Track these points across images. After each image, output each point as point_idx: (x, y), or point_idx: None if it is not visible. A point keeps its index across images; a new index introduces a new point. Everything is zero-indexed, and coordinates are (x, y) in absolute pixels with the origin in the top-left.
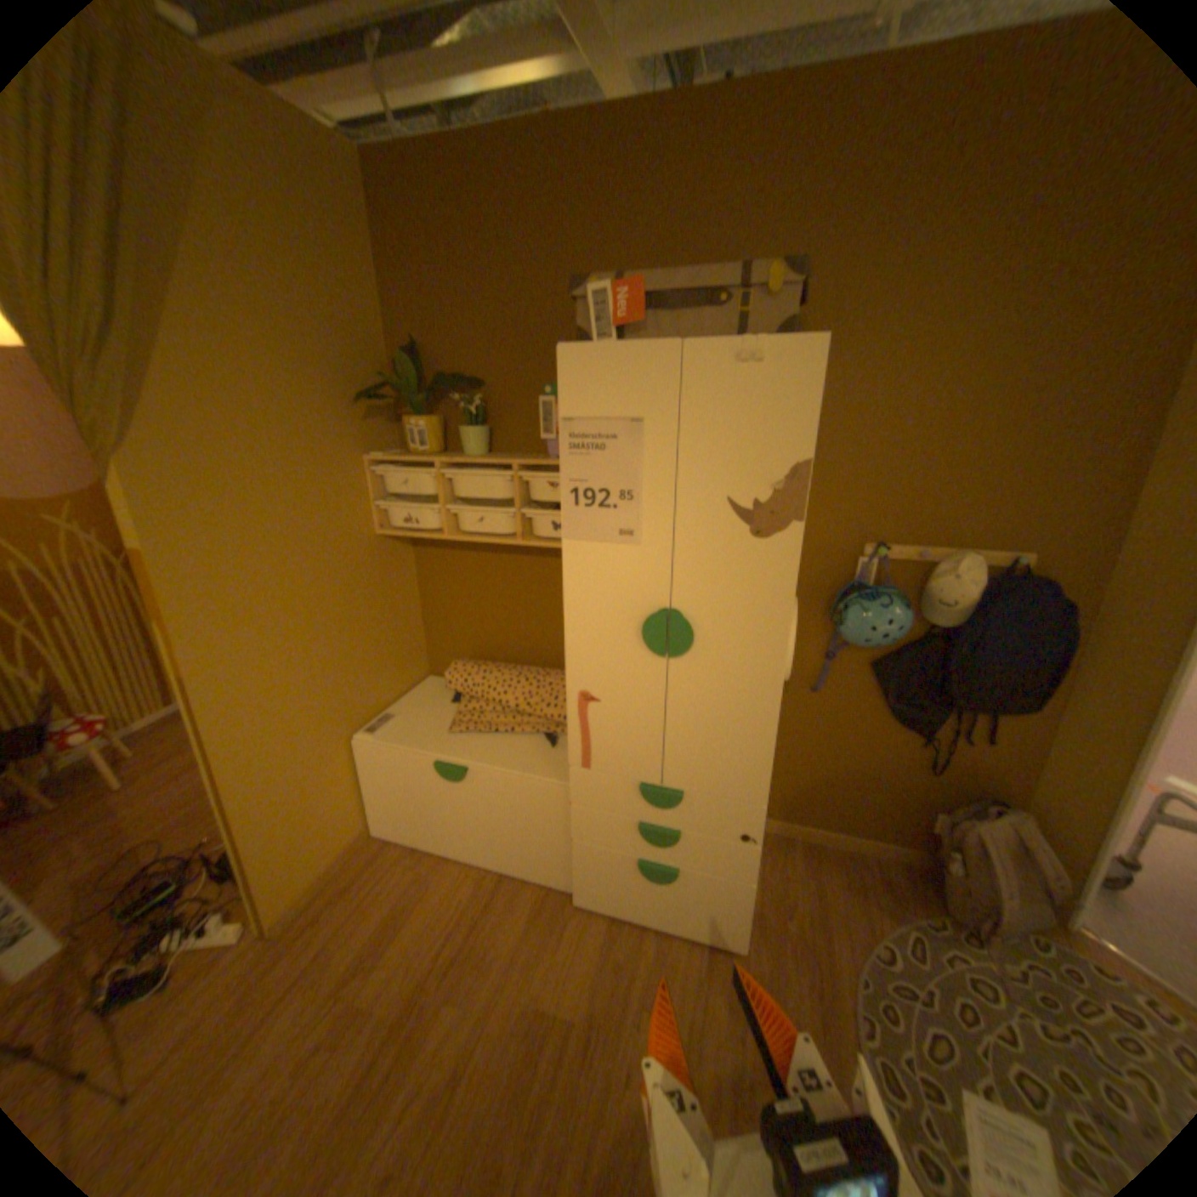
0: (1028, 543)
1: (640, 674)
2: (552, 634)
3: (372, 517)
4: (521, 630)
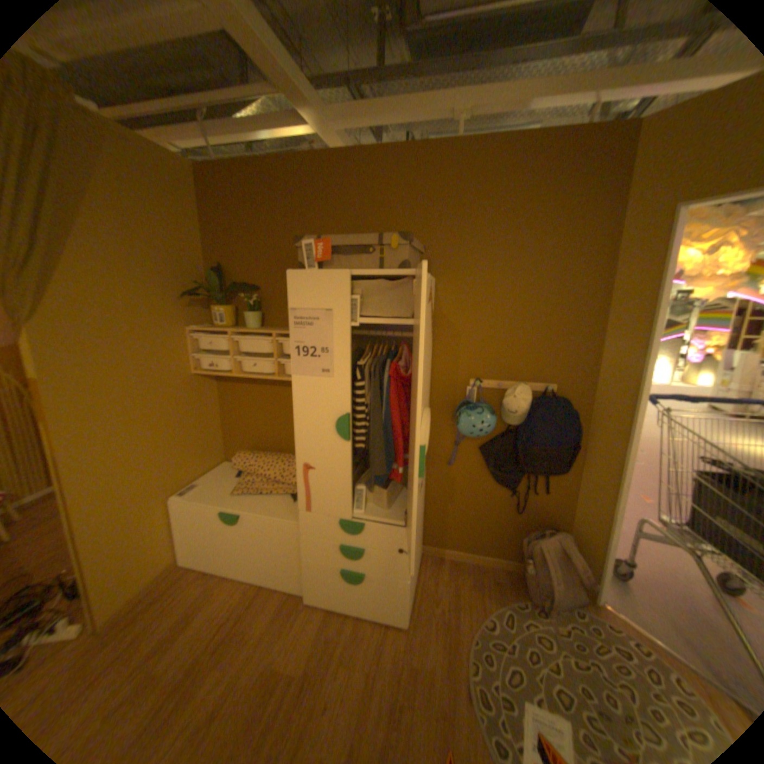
0: (552, 379)
1: (336, 452)
2: None
3: (189, 364)
4: (280, 432)
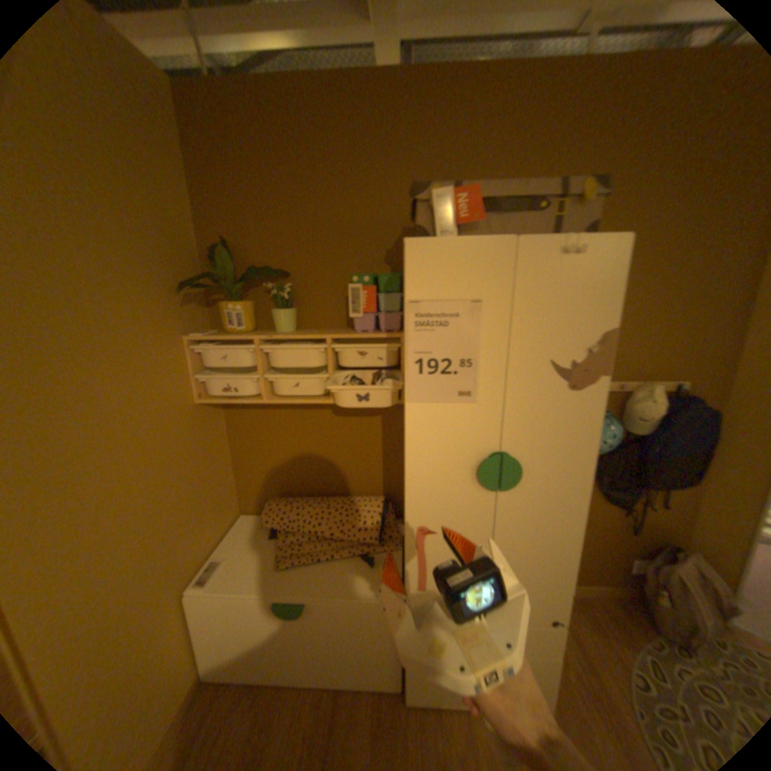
0: (684, 374)
1: (473, 507)
2: (350, 468)
3: (192, 388)
4: (324, 468)
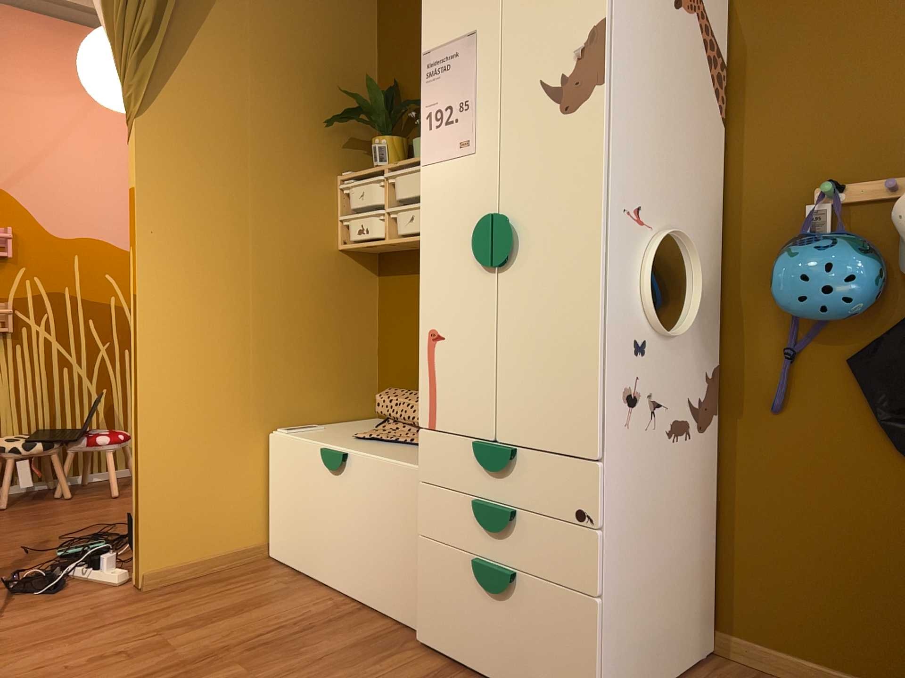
0: None
1: (476, 295)
2: None
3: (336, 231)
4: None
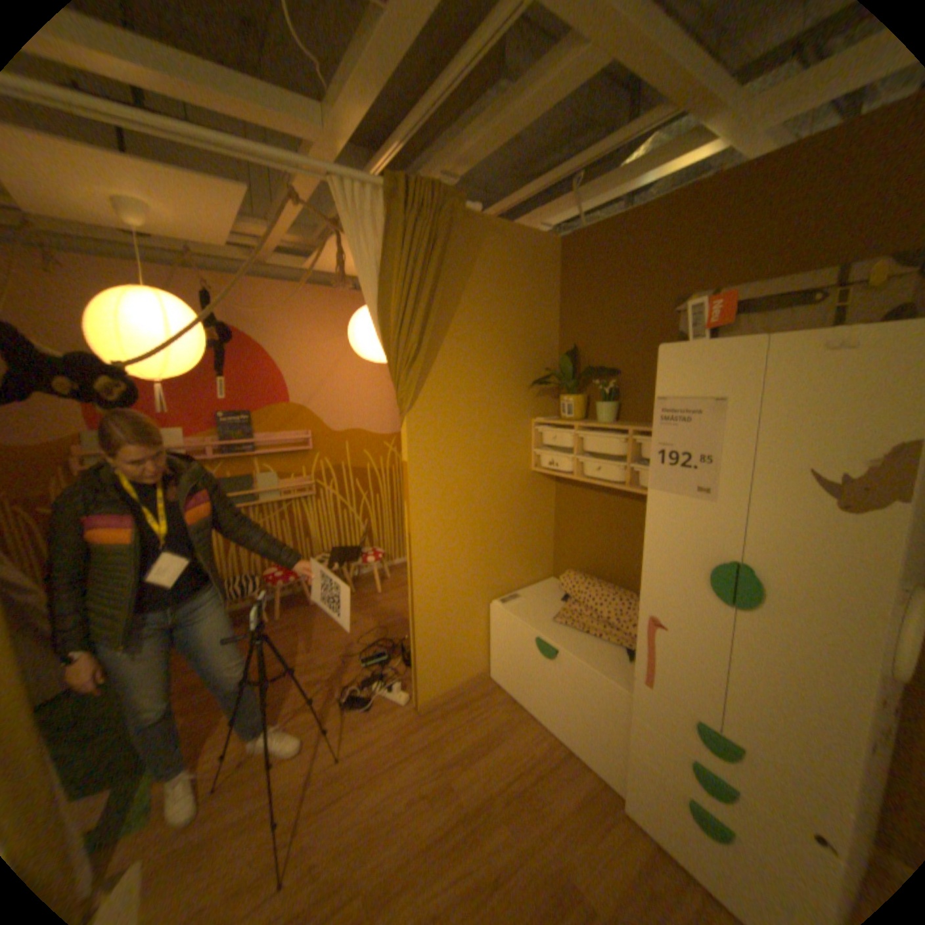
0: None
1: (708, 616)
2: None
3: (530, 458)
4: (625, 558)
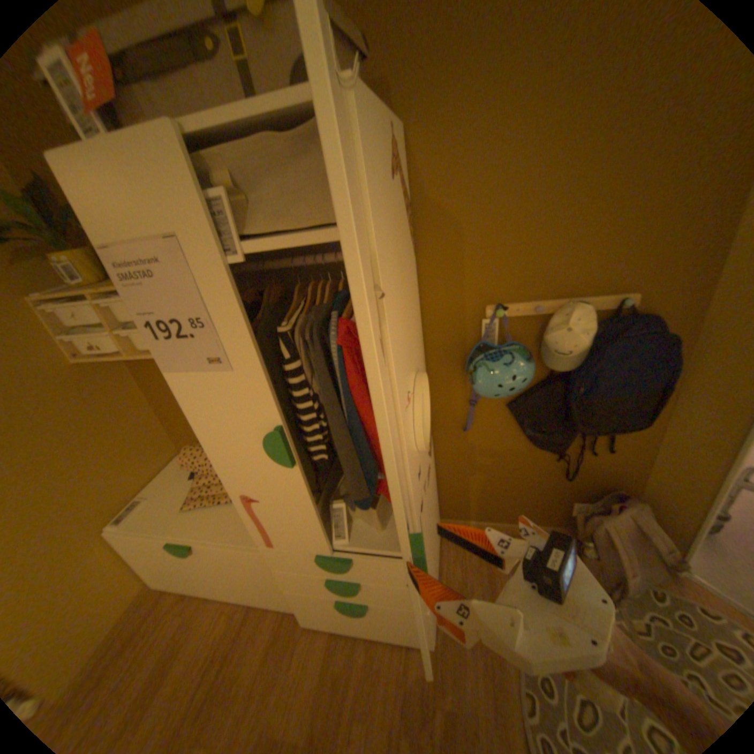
0: (633, 283)
1: (281, 480)
2: None
3: (59, 351)
4: None
